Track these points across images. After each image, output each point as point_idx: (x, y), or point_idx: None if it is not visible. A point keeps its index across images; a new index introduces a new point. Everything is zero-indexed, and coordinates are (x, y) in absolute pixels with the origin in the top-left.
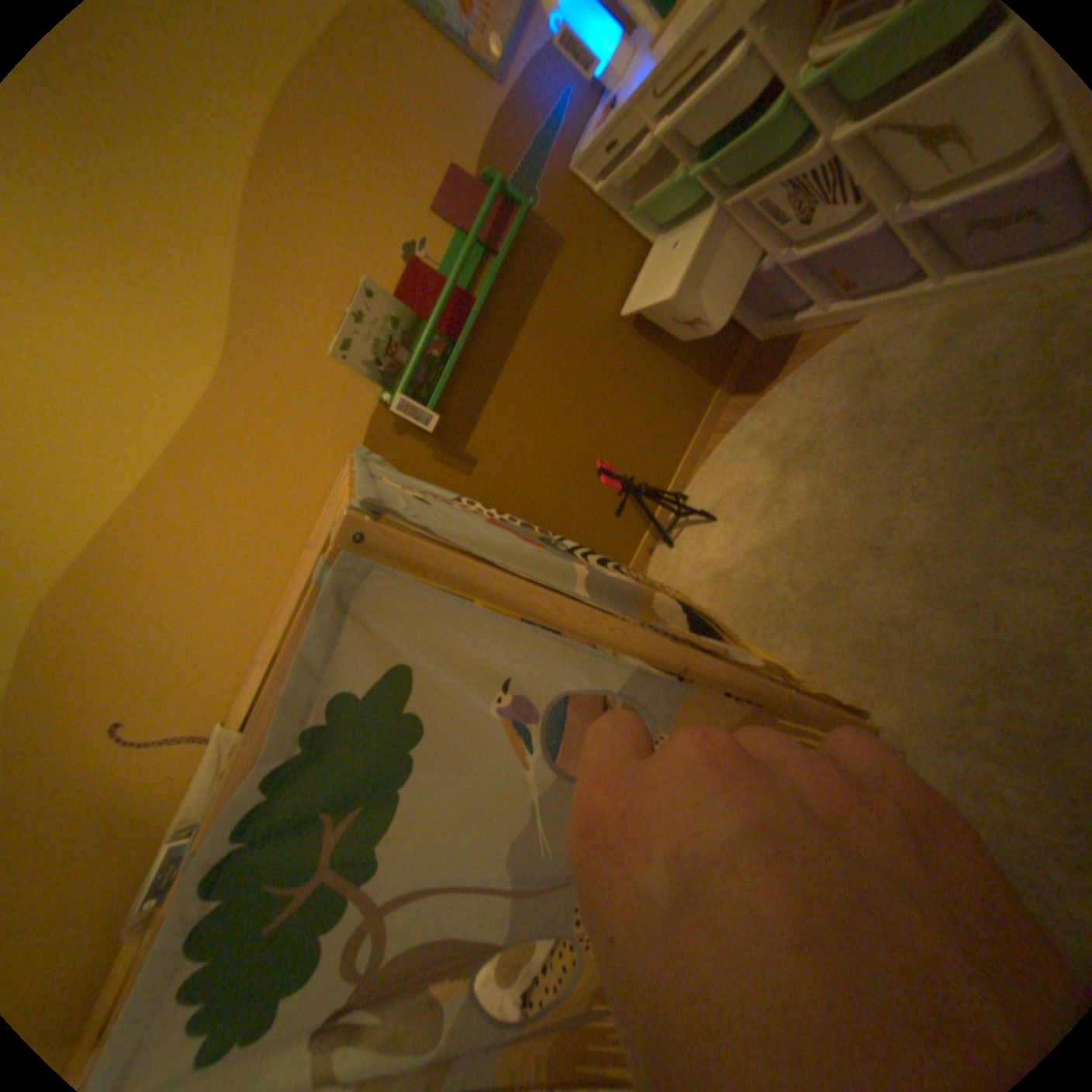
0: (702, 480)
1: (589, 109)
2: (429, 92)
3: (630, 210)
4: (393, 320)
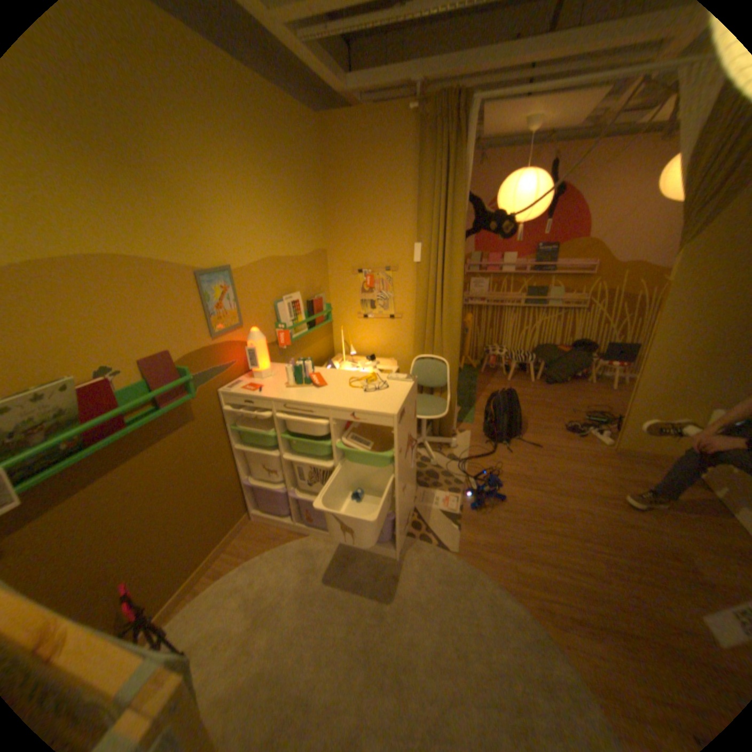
0: (183, 619)
1: (238, 375)
2: (180, 318)
3: (232, 426)
4: (58, 413)
